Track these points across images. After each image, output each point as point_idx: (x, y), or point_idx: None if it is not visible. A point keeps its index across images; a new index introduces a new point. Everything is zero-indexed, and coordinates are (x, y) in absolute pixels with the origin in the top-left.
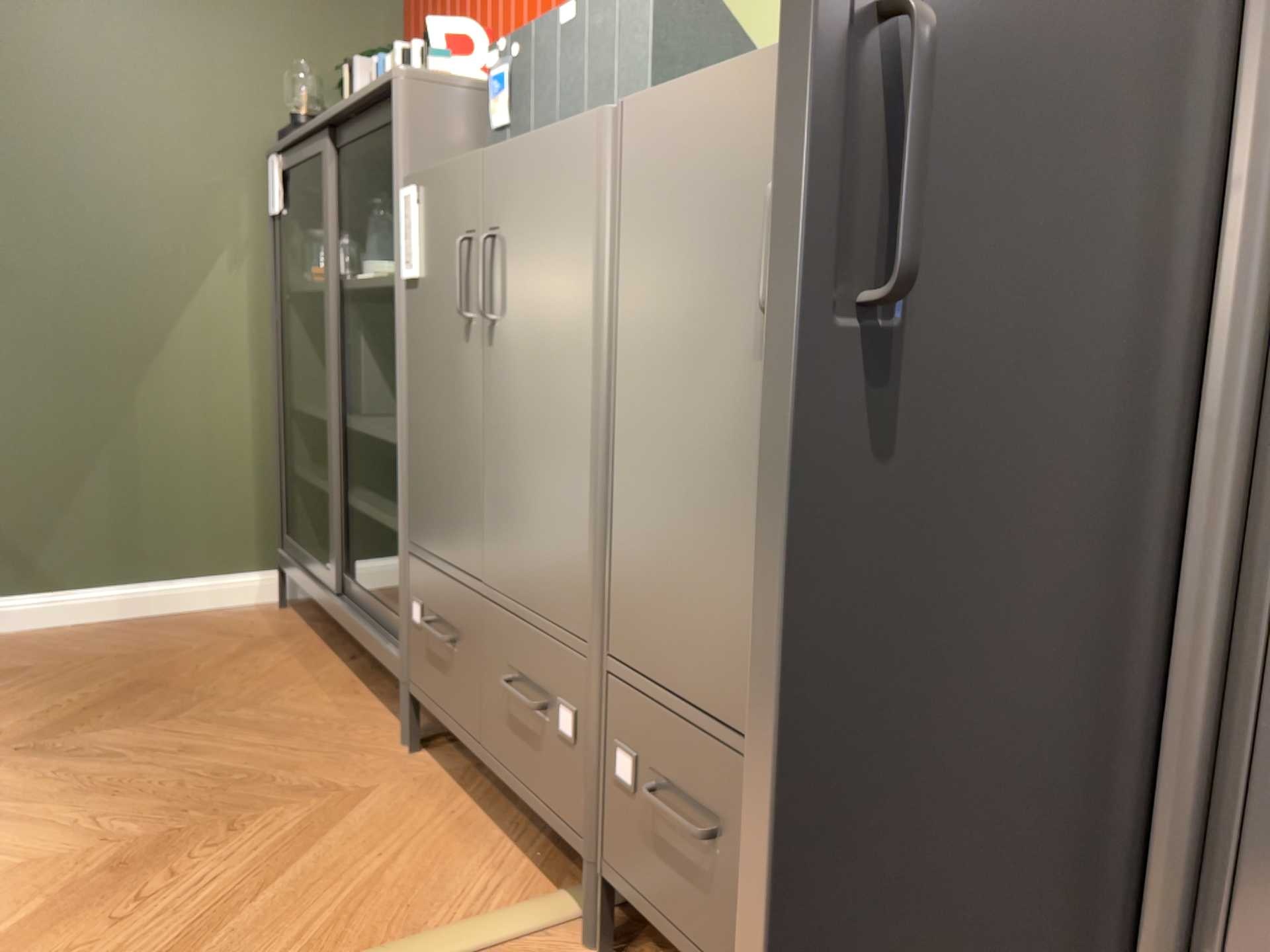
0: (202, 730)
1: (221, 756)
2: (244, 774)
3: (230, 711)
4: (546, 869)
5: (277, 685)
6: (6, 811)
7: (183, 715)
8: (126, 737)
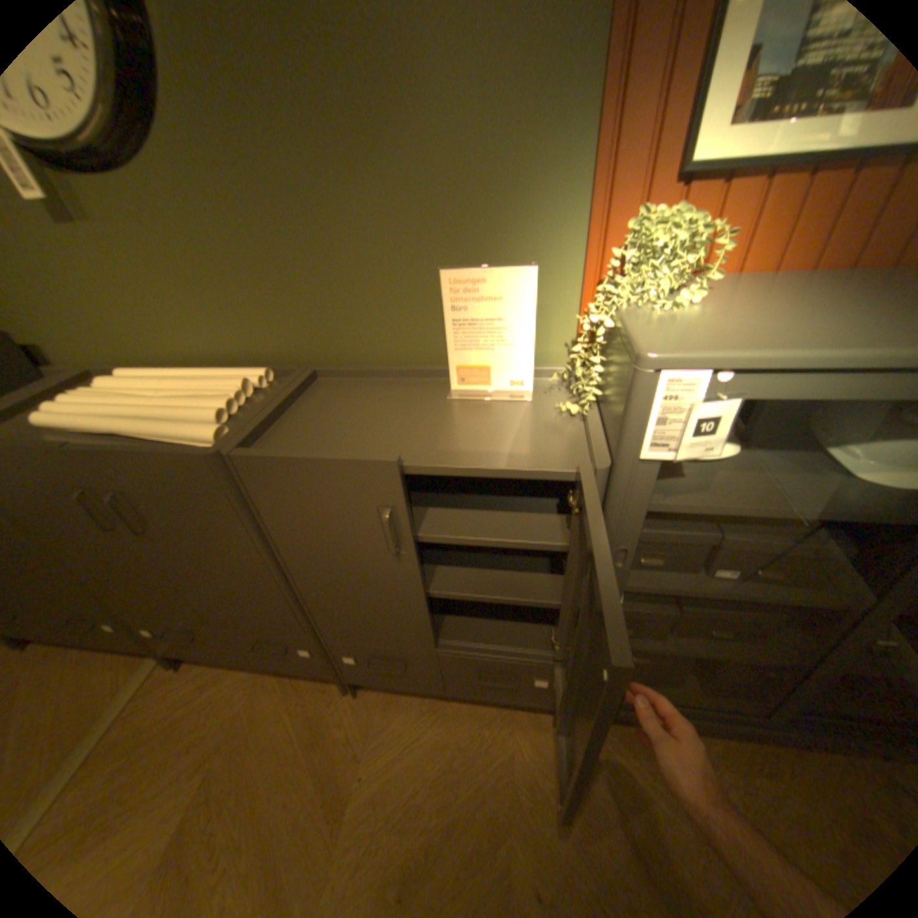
0: None
1: None
2: None
3: None
4: (131, 654)
5: None
6: None
7: None
8: None
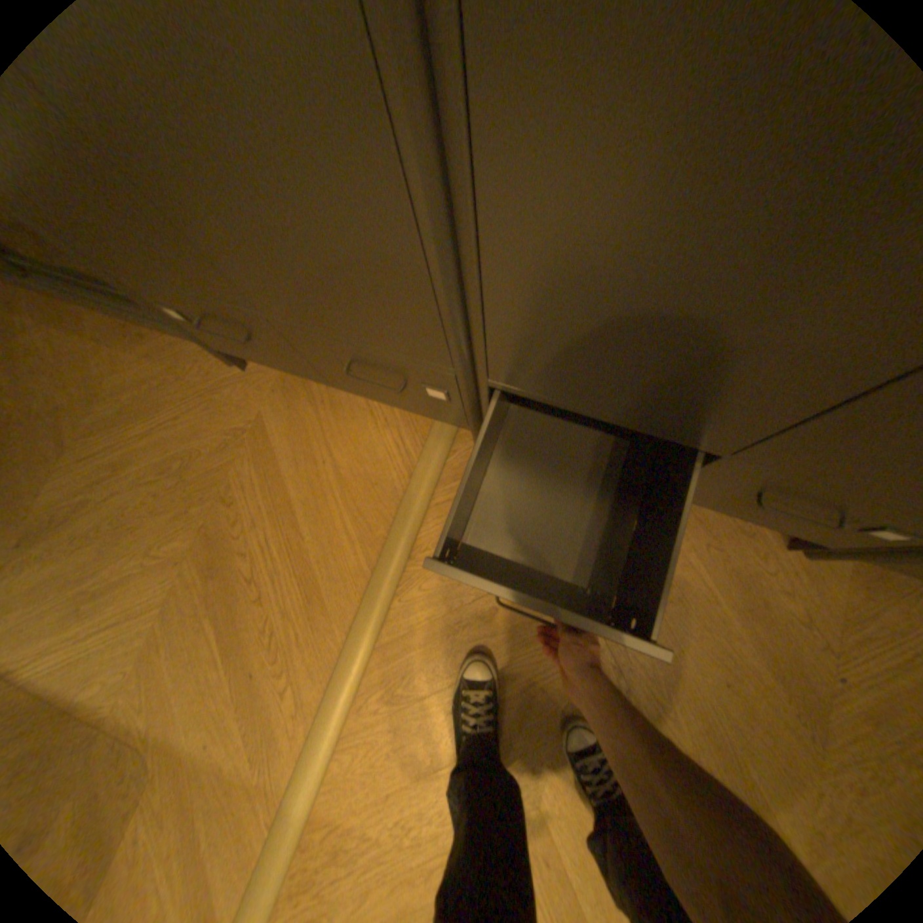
0: (98, 444)
1: (142, 456)
2: (175, 459)
3: (89, 414)
4: None
5: (81, 366)
6: (92, 587)
7: (66, 440)
8: (63, 485)
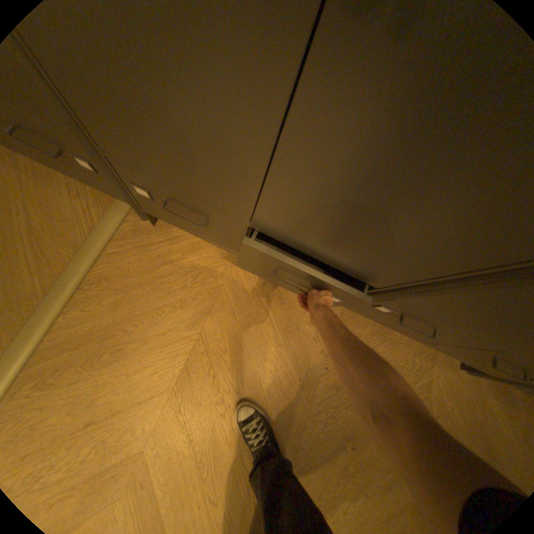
0: None
1: None
2: None
3: None
4: None
5: None
6: None
7: None
8: None
